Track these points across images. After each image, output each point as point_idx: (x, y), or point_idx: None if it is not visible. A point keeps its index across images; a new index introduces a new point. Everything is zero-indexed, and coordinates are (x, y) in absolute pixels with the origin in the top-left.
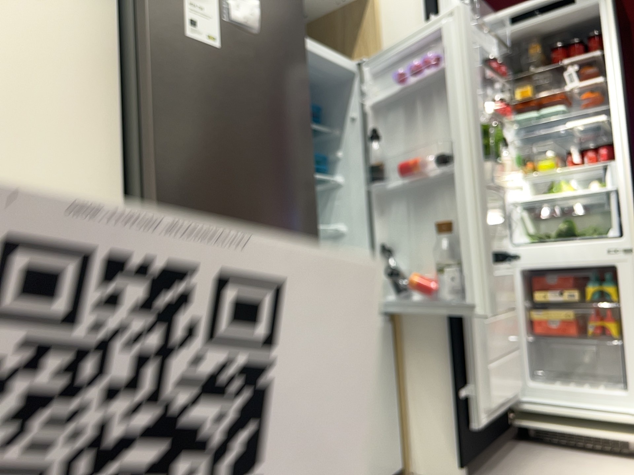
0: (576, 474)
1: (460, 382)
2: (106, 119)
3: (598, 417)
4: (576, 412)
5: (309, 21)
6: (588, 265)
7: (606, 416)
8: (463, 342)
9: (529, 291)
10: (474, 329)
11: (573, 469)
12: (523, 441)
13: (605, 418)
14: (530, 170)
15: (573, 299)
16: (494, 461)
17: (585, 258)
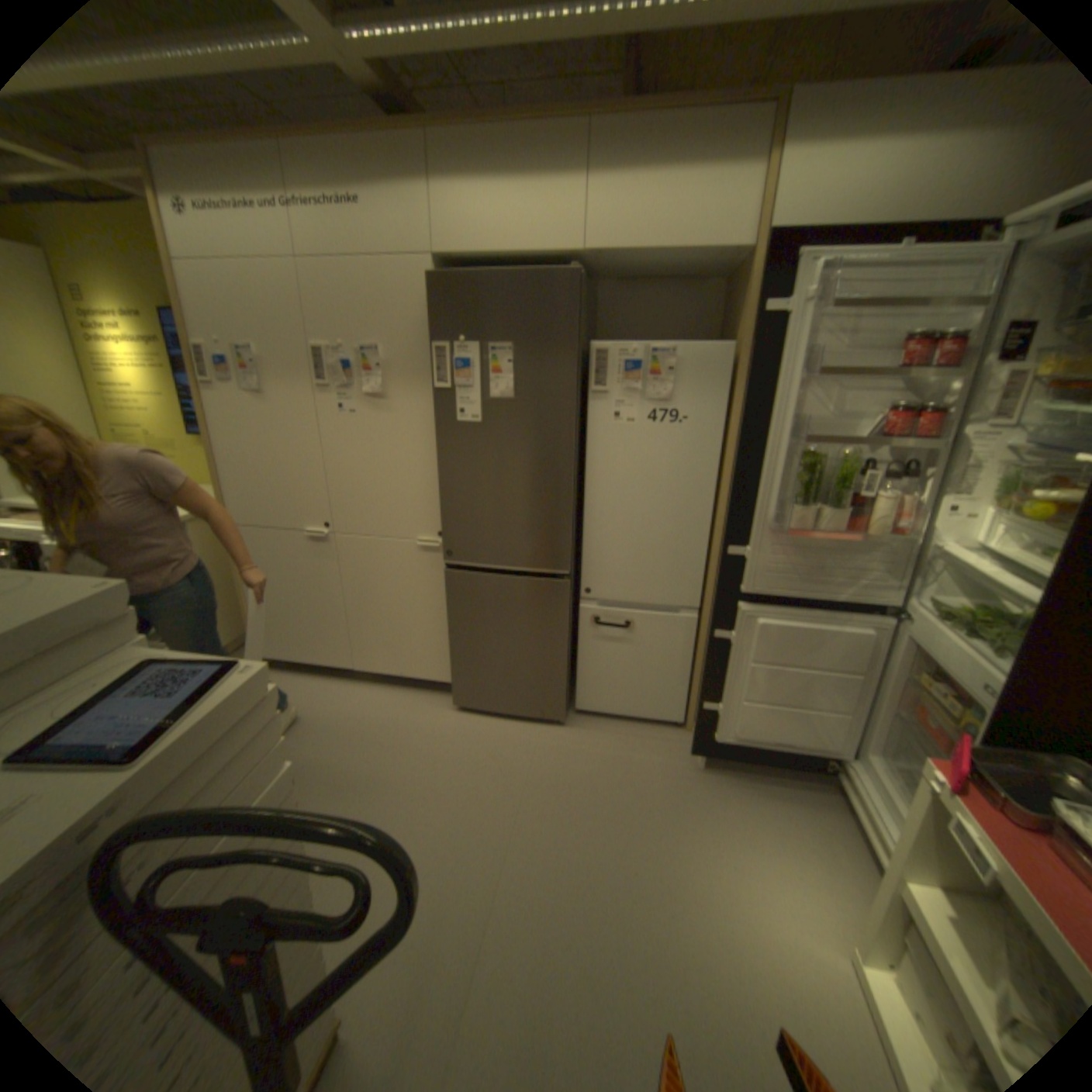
0: (799, 847)
1: (707, 697)
2: (437, 467)
3: (884, 839)
4: (874, 816)
5: (736, 268)
6: (961, 685)
7: (889, 845)
8: (724, 668)
9: (925, 666)
10: (733, 664)
11: (810, 845)
12: (844, 797)
13: (887, 847)
14: (1013, 506)
15: (953, 711)
16: (769, 780)
17: (961, 674)
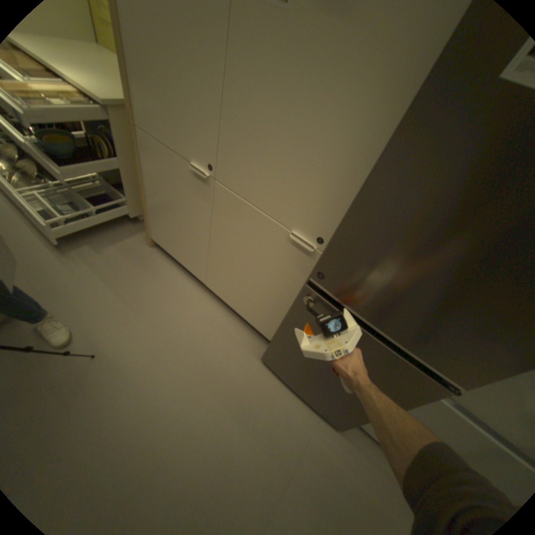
0: None
1: None
2: (369, 155)
3: None
4: None
5: None
6: None
7: None
8: None
9: None
10: None
11: None
12: None
13: None
14: None
15: None
16: None
17: None
